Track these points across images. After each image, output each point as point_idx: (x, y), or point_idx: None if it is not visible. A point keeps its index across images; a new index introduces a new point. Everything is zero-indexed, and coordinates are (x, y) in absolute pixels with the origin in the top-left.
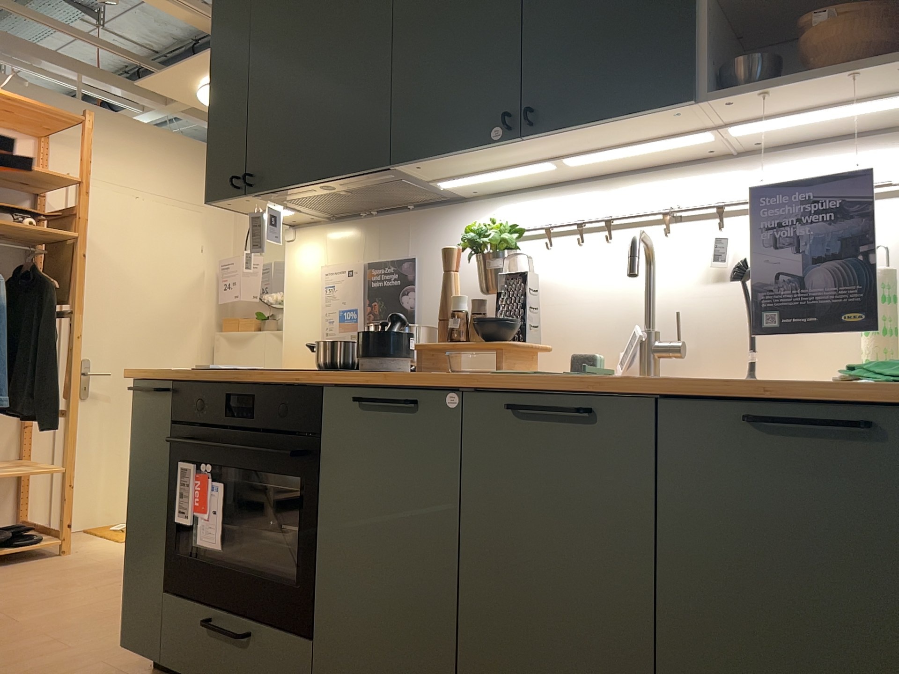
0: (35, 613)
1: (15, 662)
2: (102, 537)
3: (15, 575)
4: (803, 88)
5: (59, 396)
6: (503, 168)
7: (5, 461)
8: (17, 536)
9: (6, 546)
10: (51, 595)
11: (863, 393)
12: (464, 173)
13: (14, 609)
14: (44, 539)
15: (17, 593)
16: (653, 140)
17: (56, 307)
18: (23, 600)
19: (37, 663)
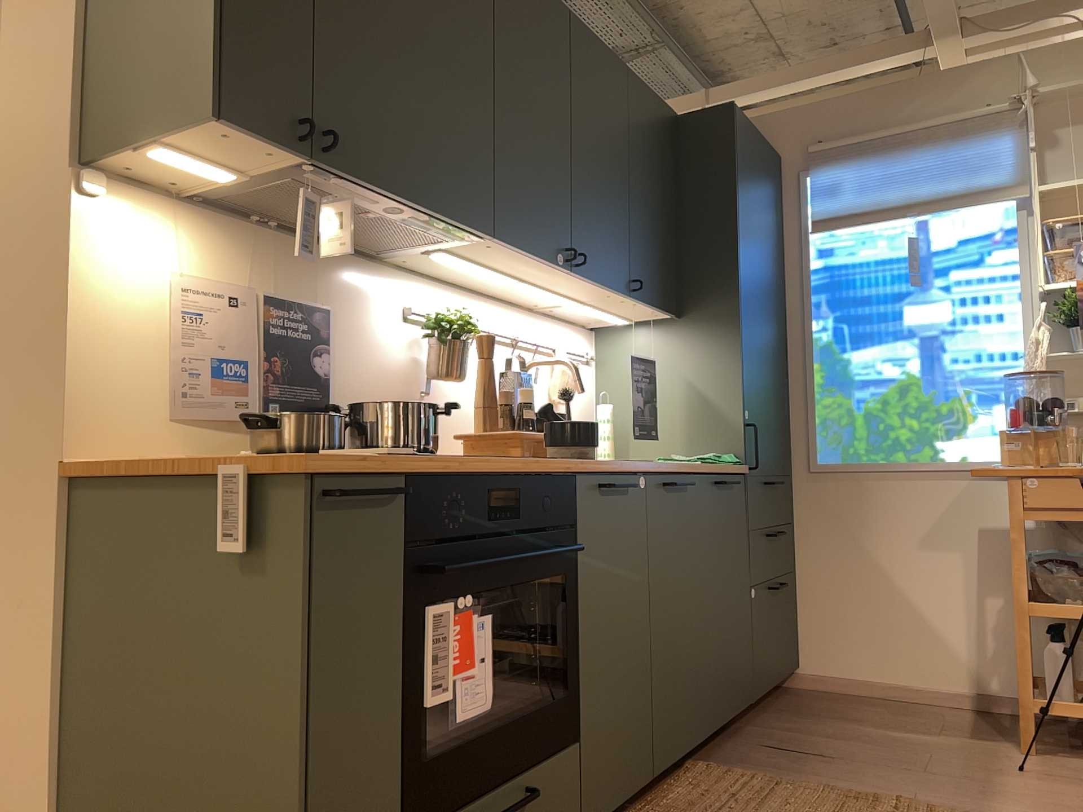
0: None
1: None
2: None
3: None
4: (642, 306)
5: None
6: (495, 268)
7: None
8: None
9: None
10: None
11: (728, 469)
12: (471, 257)
13: None
14: None
15: None
16: (566, 294)
17: None
18: None
19: None
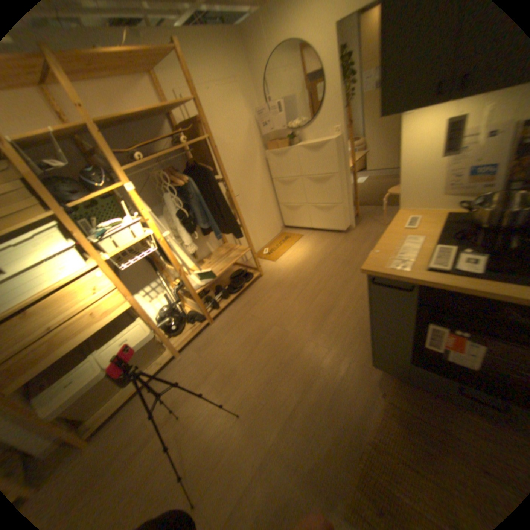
0: (289, 323)
1: (316, 364)
2: (264, 259)
3: (257, 295)
4: None
5: (237, 223)
6: None
7: (220, 248)
8: (243, 275)
9: (244, 282)
10: (283, 307)
11: None
12: None
13: (279, 321)
14: (252, 273)
15: (270, 309)
16: None
17: (216, 182)
18: (276, 313)
19: (325, 363)
